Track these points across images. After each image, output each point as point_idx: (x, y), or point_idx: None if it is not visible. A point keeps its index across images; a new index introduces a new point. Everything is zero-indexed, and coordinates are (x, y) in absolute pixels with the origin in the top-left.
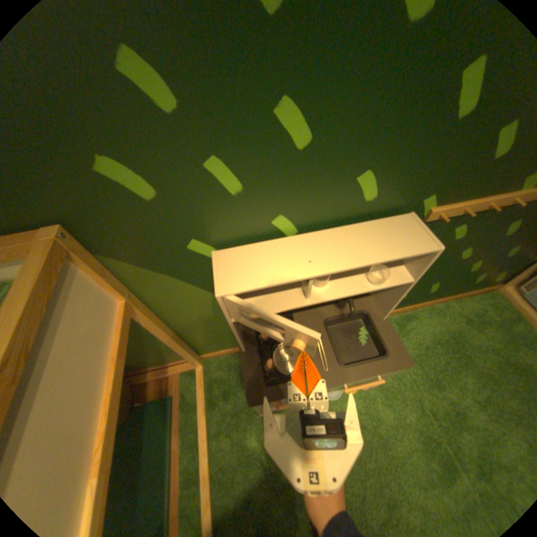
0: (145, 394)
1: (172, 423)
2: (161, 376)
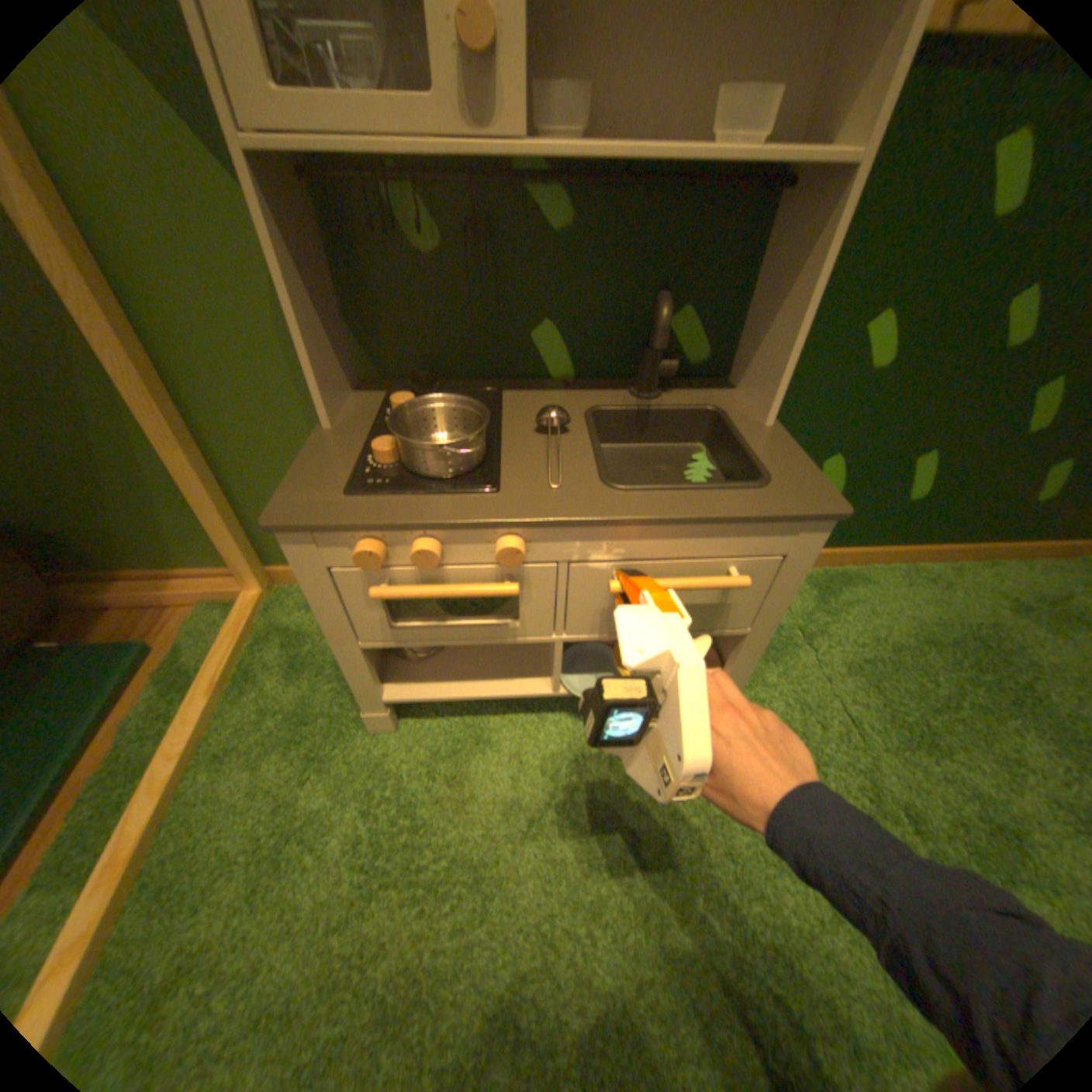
0: (88, 633)
1: (117, 708)
2: (146, 594)
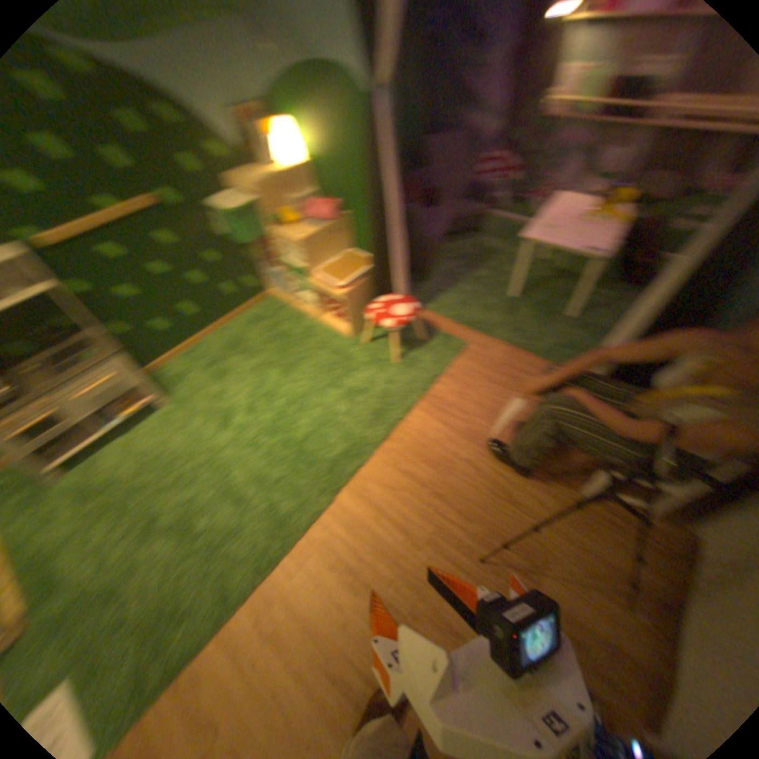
0: None
1: None
2: None
